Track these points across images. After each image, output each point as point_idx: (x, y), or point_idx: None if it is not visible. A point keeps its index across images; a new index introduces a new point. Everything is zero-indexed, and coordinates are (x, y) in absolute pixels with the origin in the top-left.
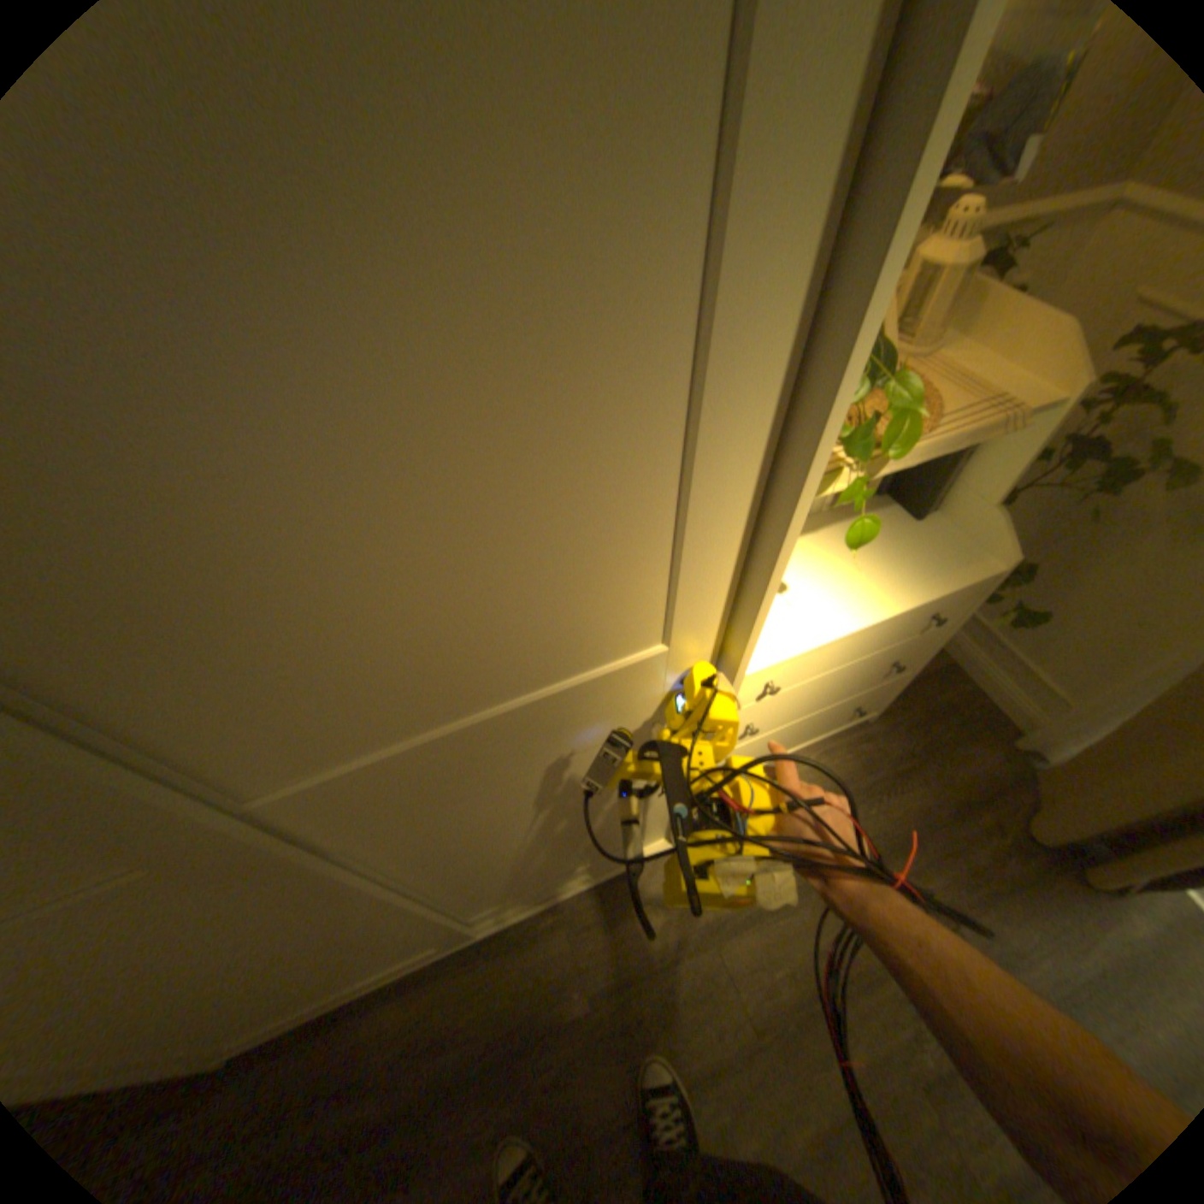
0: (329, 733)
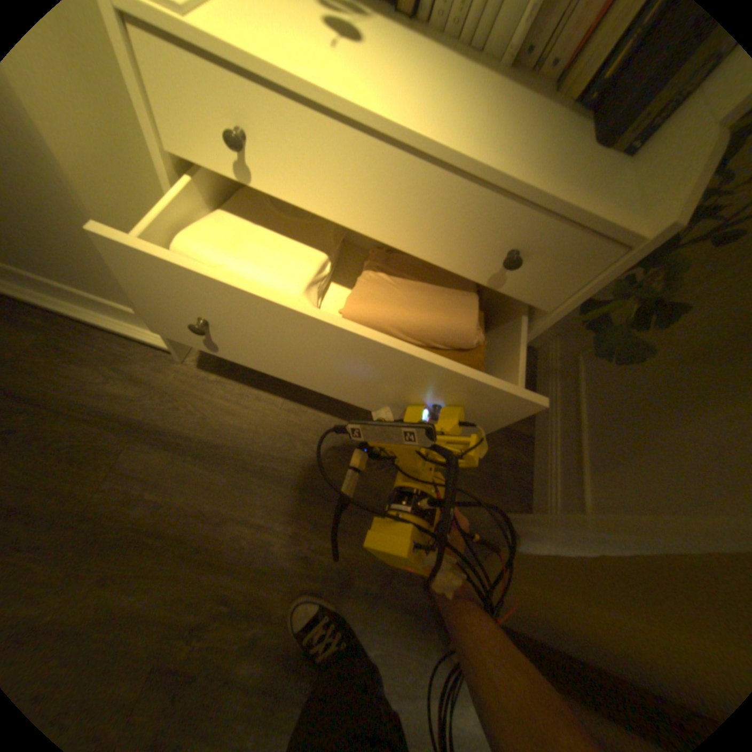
0: None
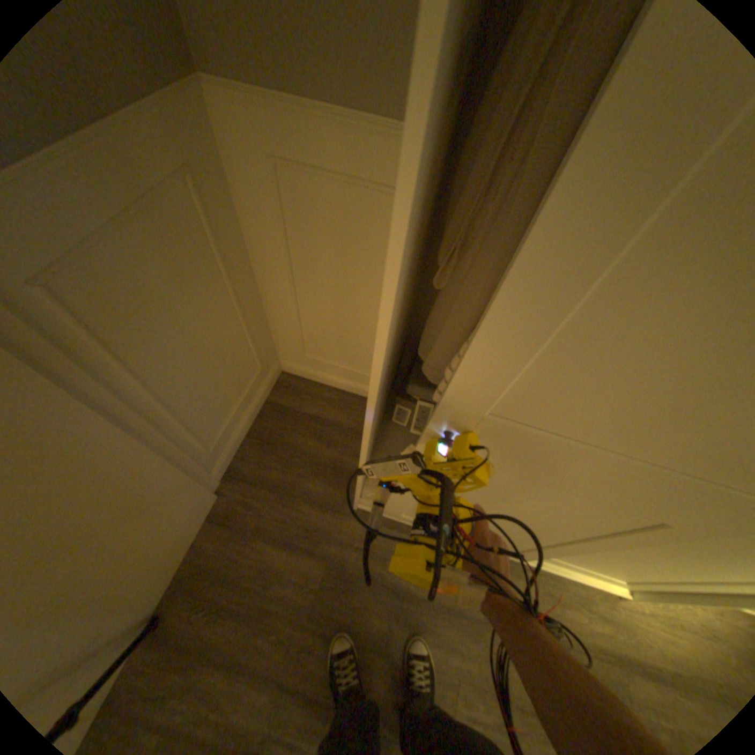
0: None
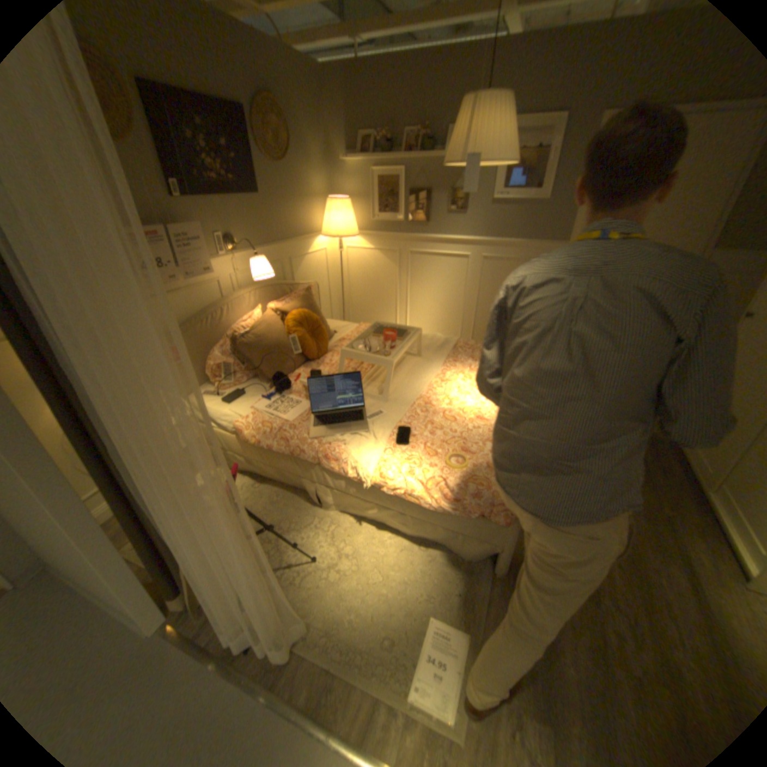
0: None
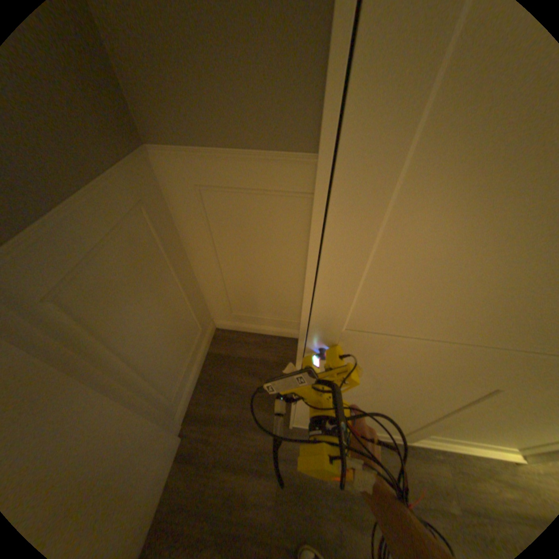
0: None
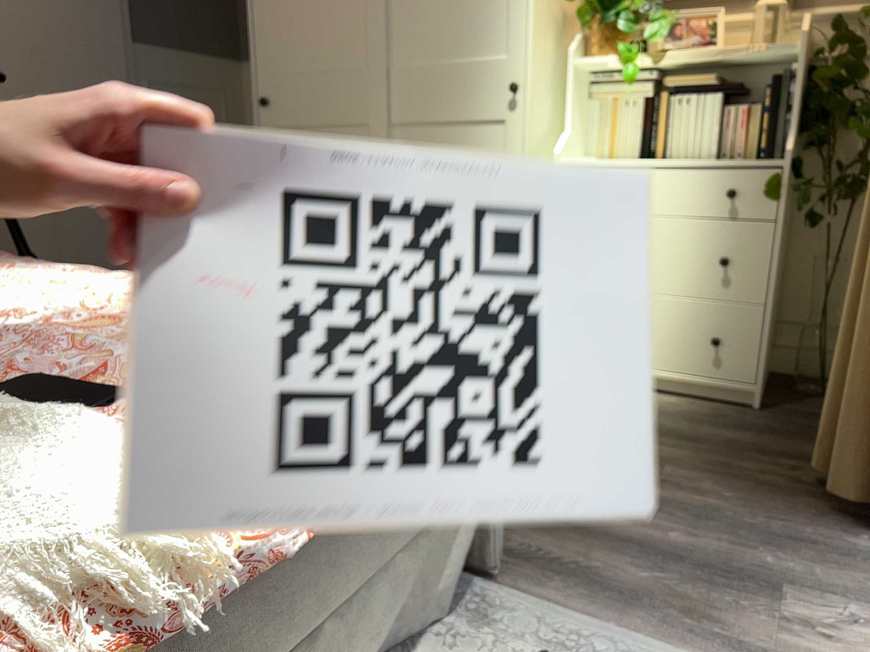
0: (416, 47)
